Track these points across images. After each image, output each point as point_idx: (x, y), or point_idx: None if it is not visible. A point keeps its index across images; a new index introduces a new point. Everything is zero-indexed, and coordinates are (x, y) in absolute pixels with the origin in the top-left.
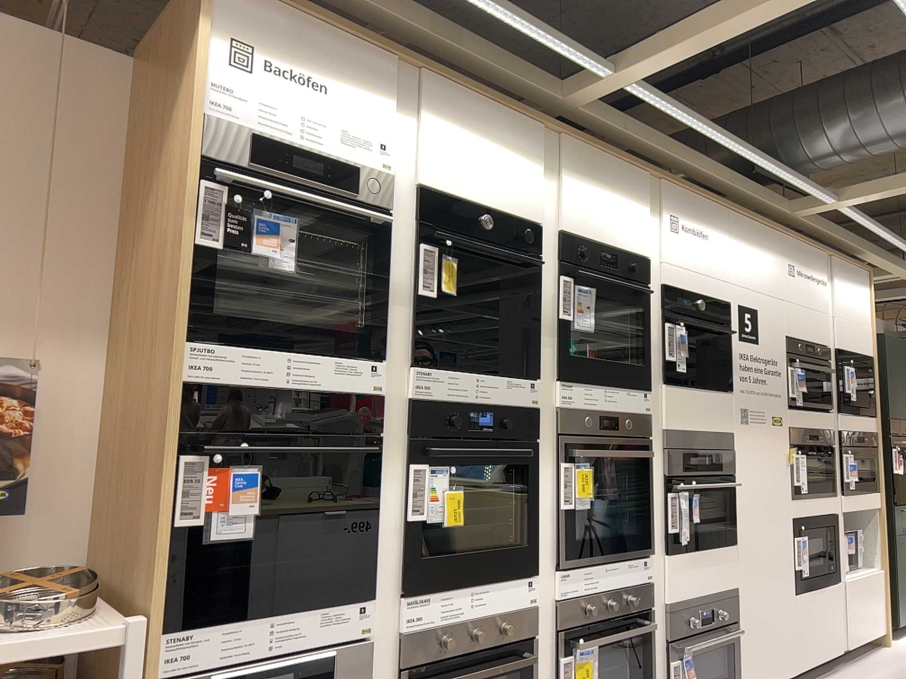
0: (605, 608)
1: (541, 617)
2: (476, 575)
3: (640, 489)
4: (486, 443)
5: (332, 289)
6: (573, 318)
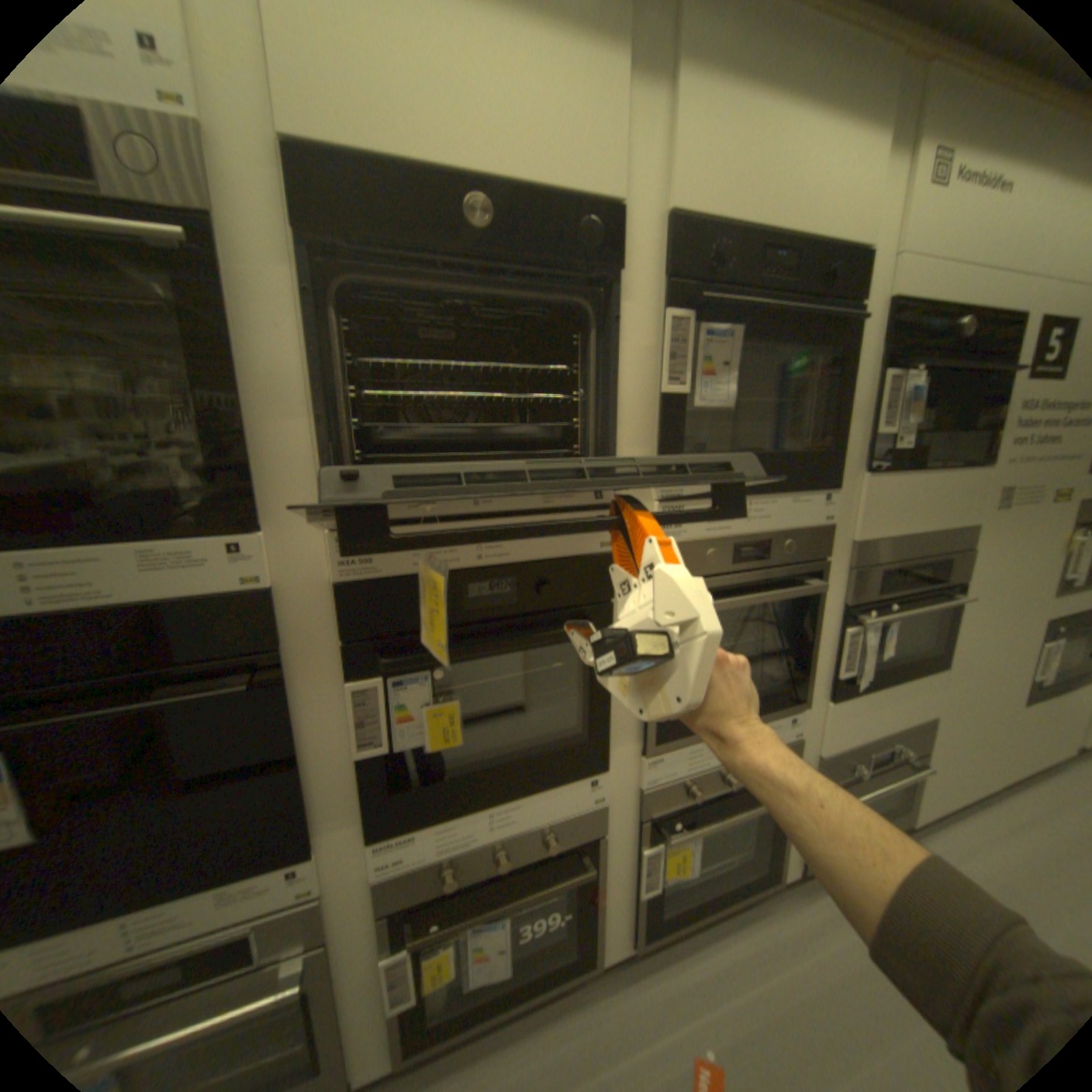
0: (732, 790)
1: (622, 822)
2: (499, 804)
3: (813, 638)
4: (501, 632)
5: (123, 399)
6: (704, 386)
